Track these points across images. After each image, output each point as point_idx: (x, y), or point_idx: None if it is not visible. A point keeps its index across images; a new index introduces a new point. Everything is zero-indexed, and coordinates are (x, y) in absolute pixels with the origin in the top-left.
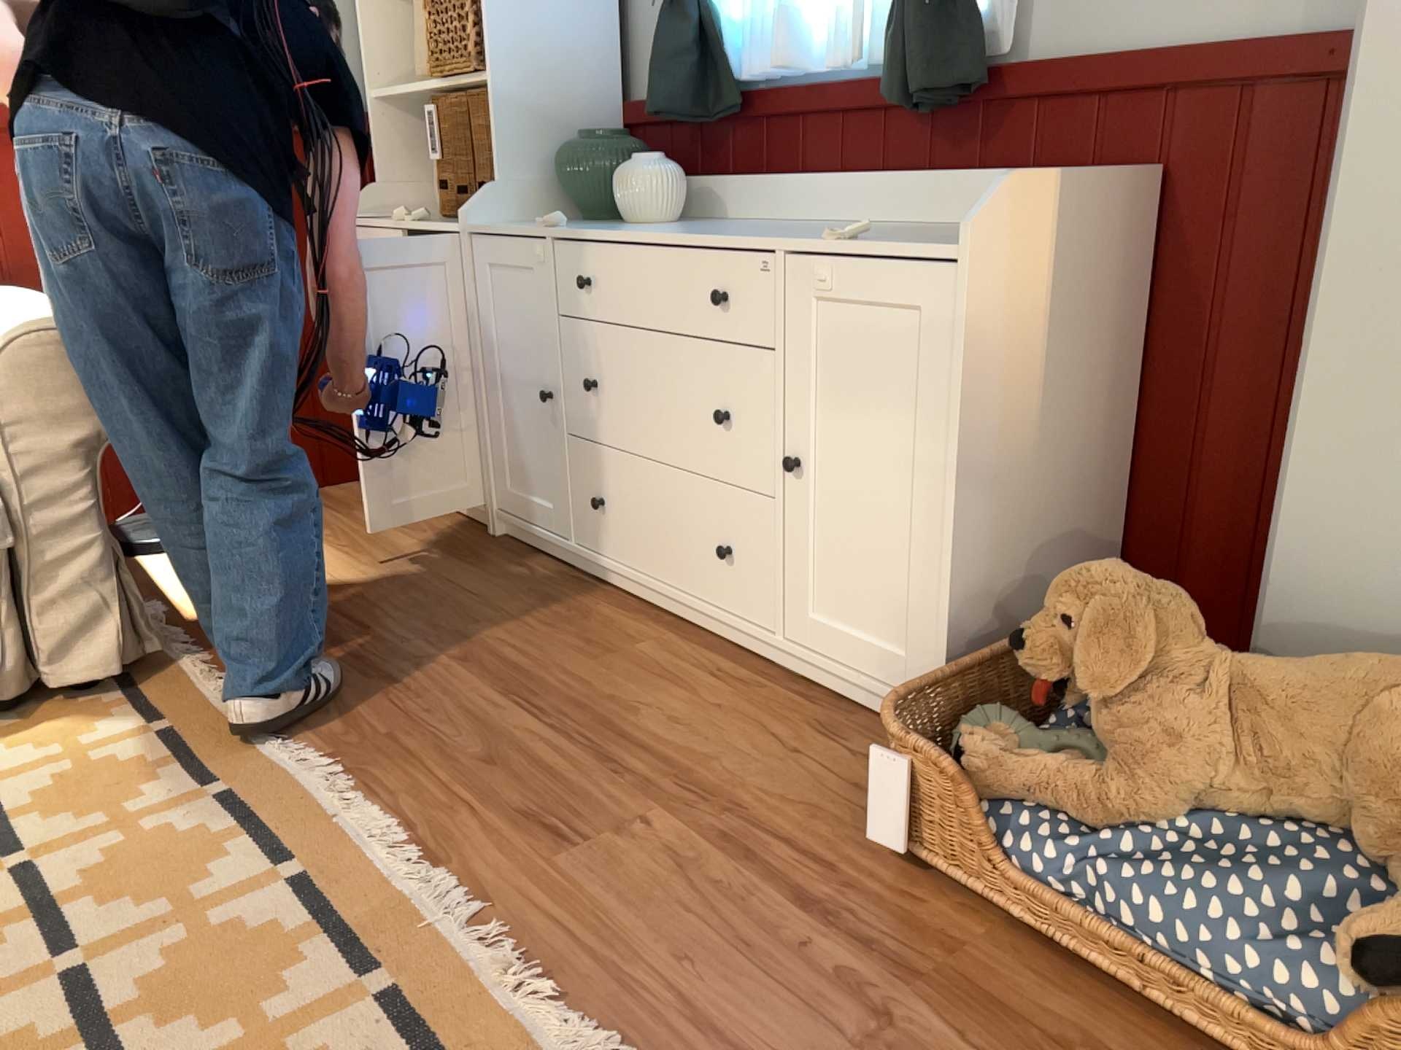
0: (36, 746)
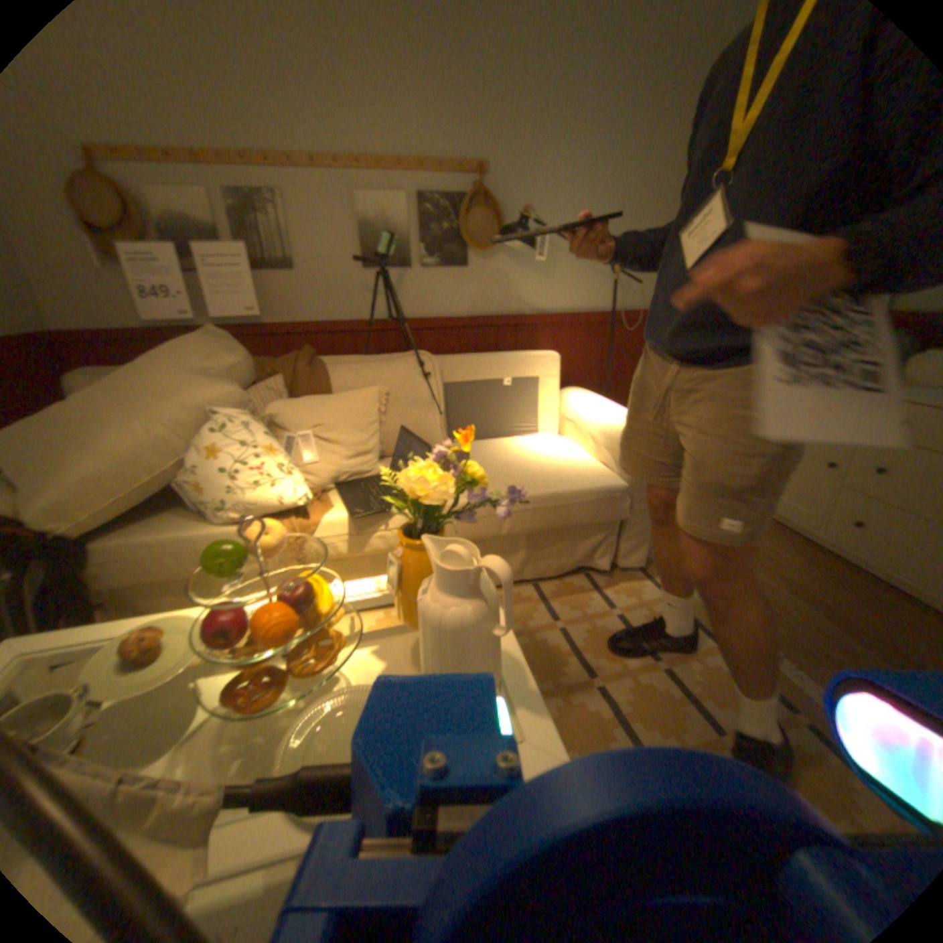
0: (624, 596)
